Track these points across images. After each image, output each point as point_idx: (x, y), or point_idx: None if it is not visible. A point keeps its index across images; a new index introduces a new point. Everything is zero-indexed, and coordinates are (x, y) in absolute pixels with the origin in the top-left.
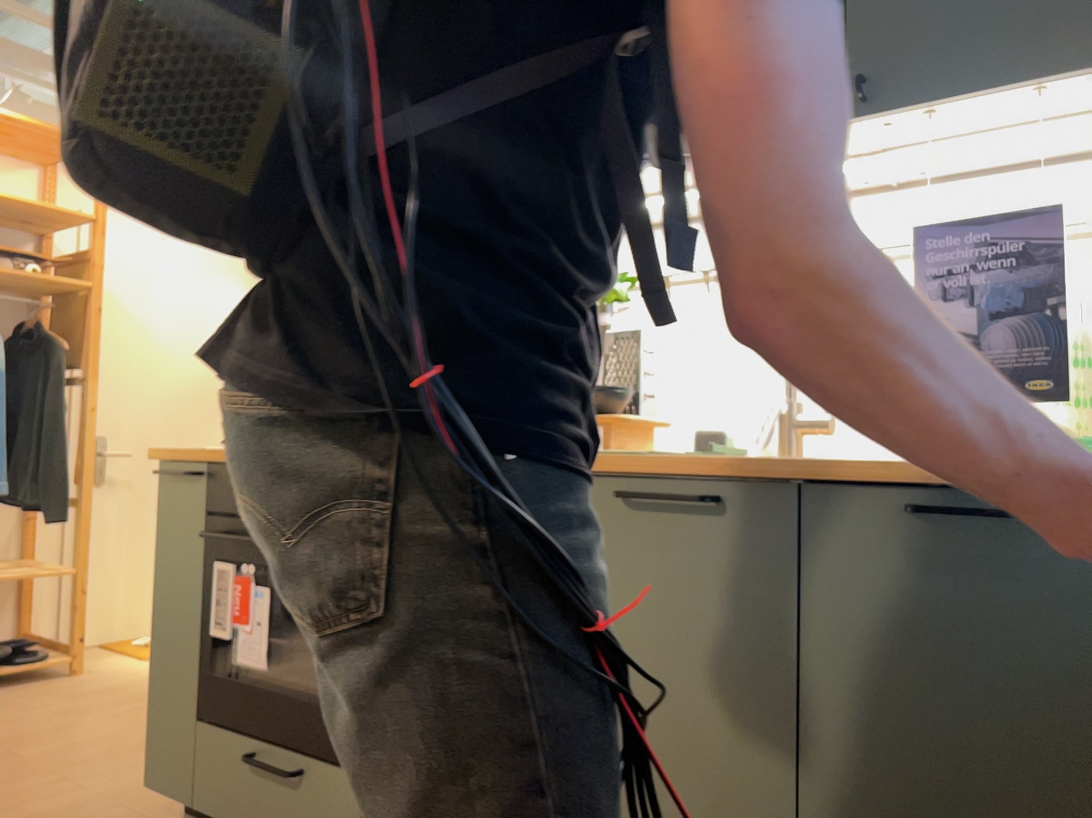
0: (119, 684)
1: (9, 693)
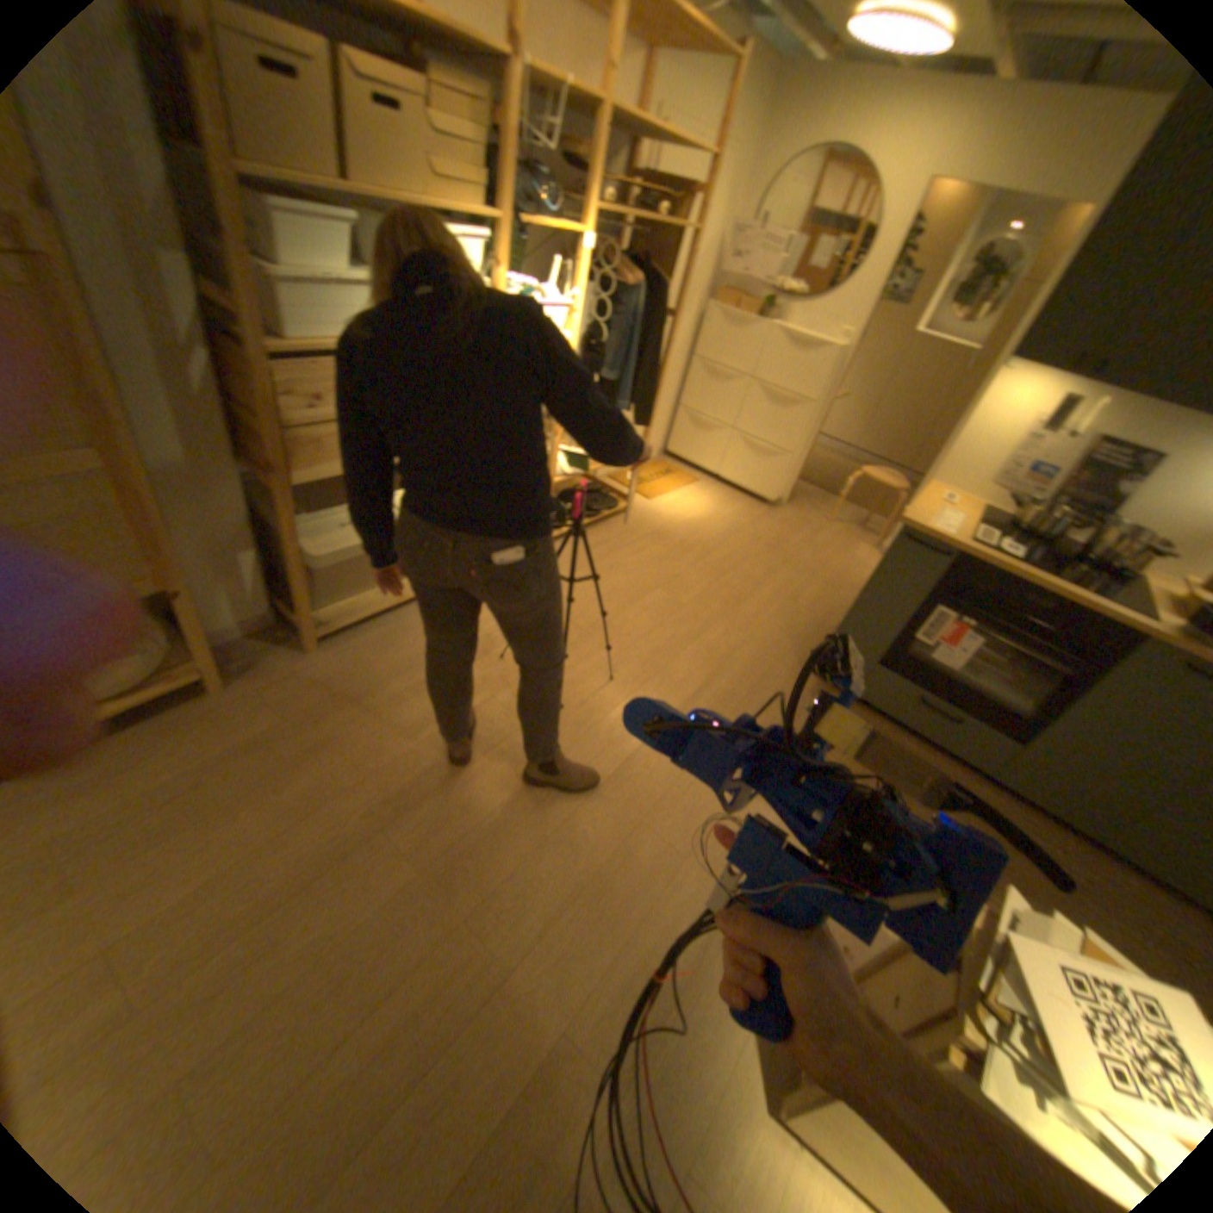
0: (661, 529)
1: (612, 531)
